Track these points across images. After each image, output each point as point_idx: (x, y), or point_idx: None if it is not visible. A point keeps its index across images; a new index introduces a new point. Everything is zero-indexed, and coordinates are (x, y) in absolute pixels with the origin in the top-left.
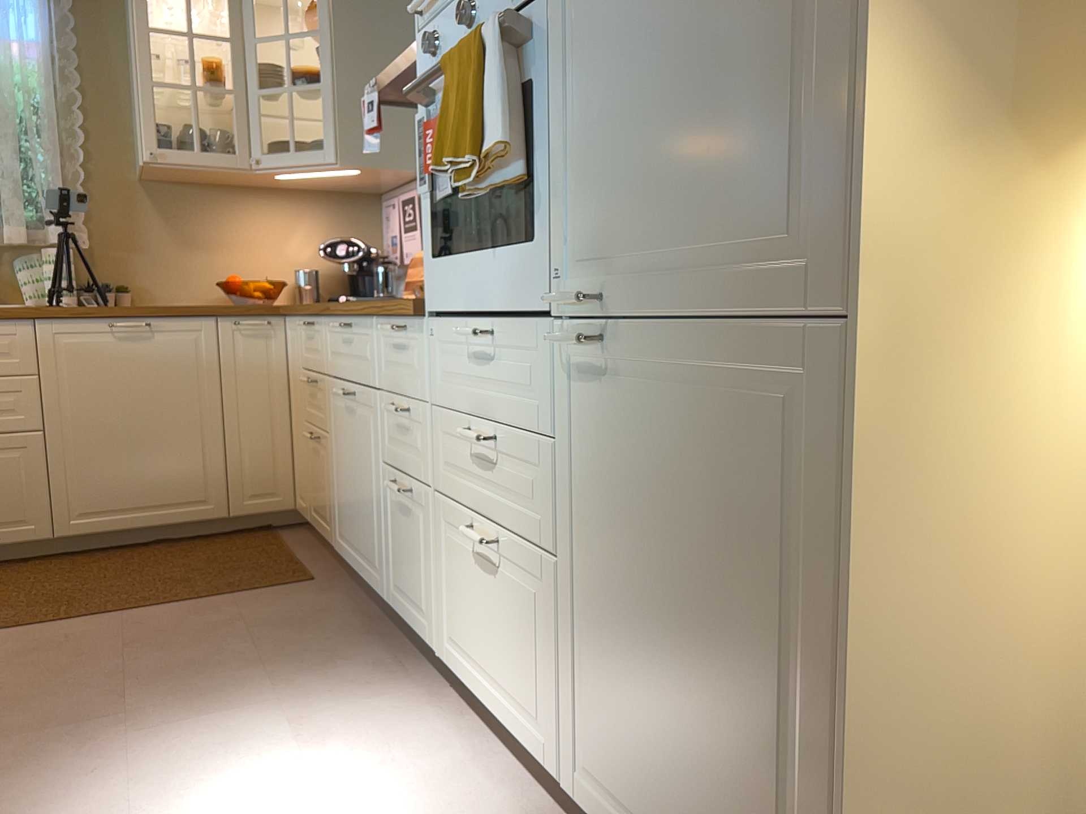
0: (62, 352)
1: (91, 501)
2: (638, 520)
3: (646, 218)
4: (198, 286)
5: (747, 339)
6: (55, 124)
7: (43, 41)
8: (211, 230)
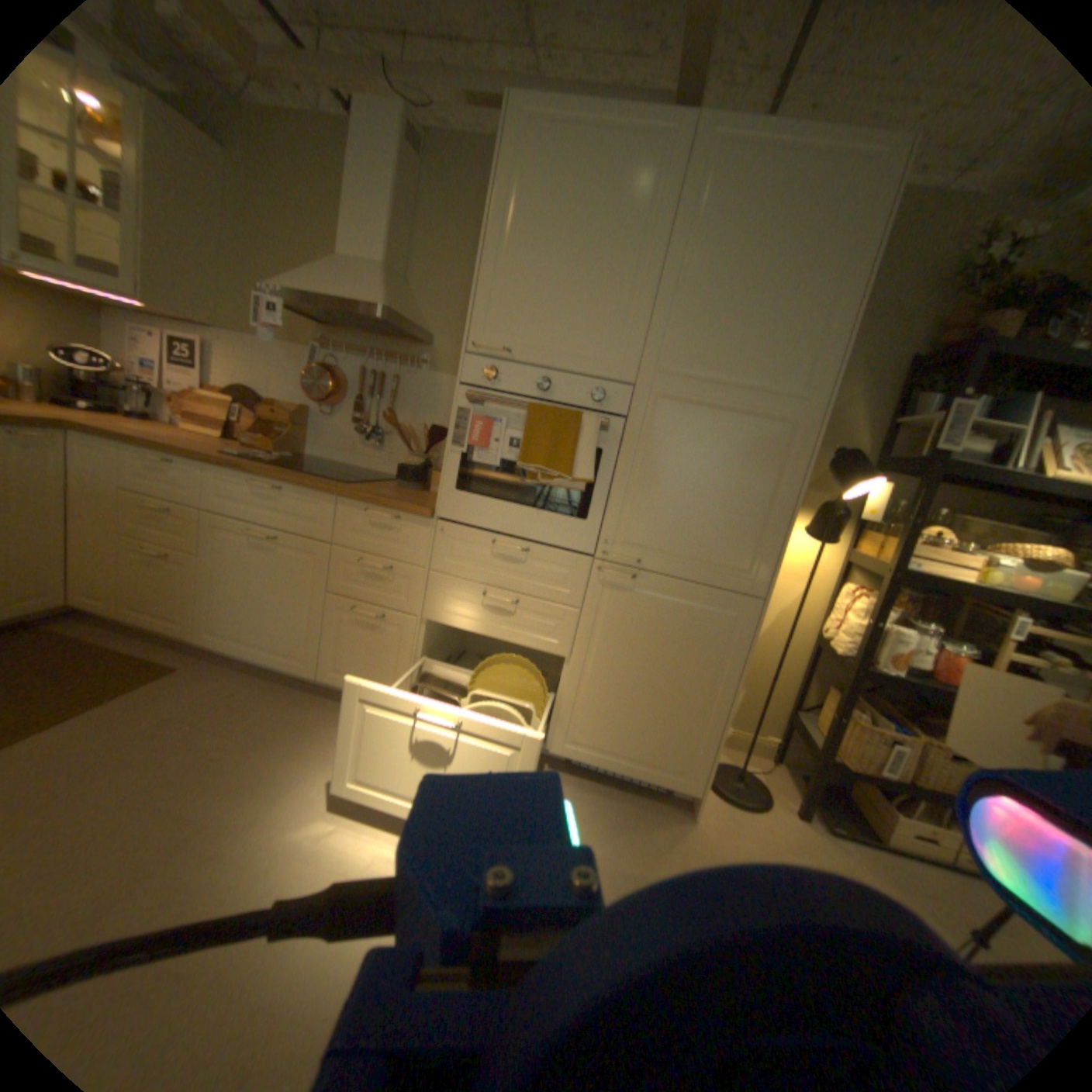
0: None
1: None
2: (634, 644)
3: (669, 538)
4: None
5: (712, 593)
6: None
7: None
8: None
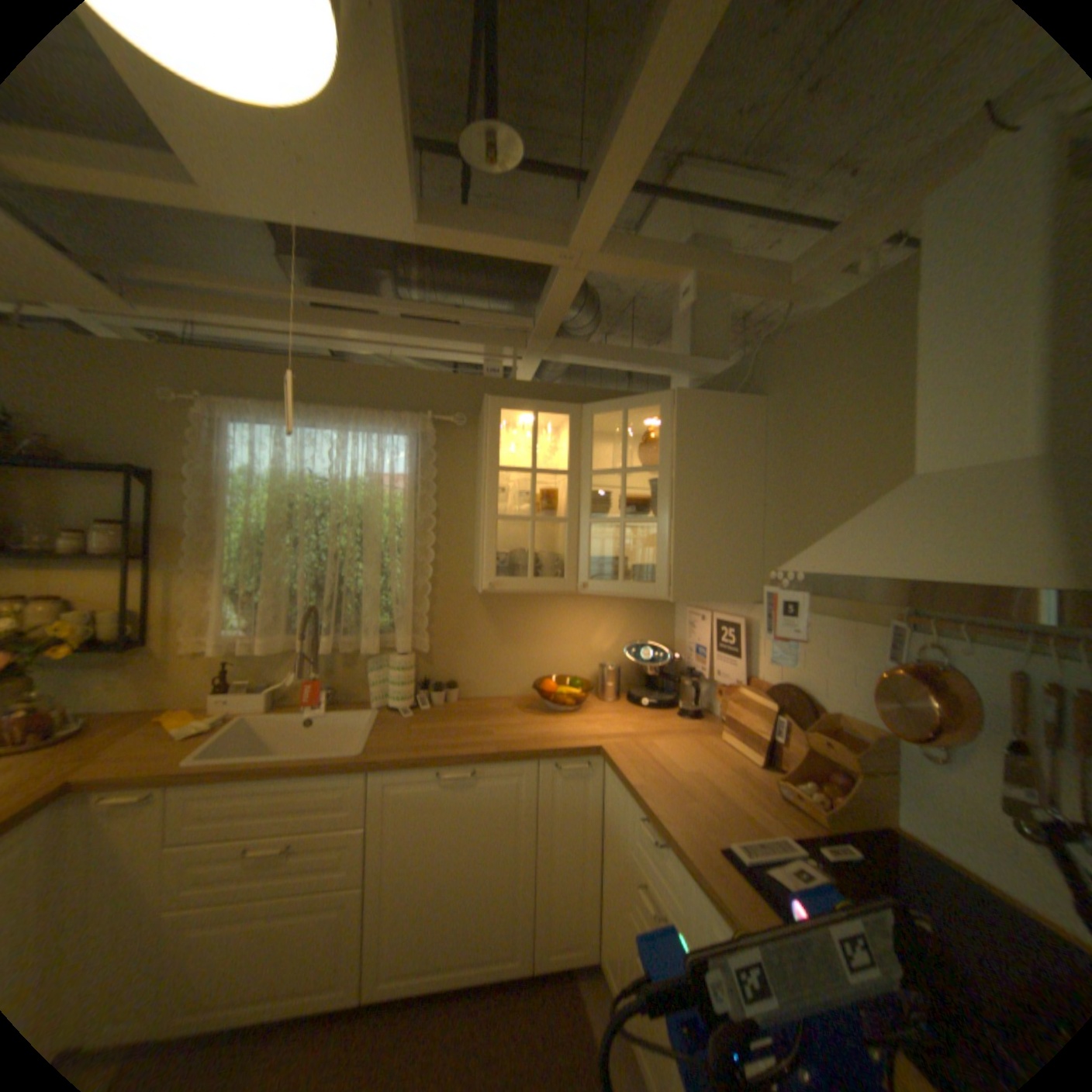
0: (391, 804)
1: (402, 963)
2: None
3: None
4: (515, 678)
5: None
6: (413, 545)
7: (411, 476)
8: (530, 628)
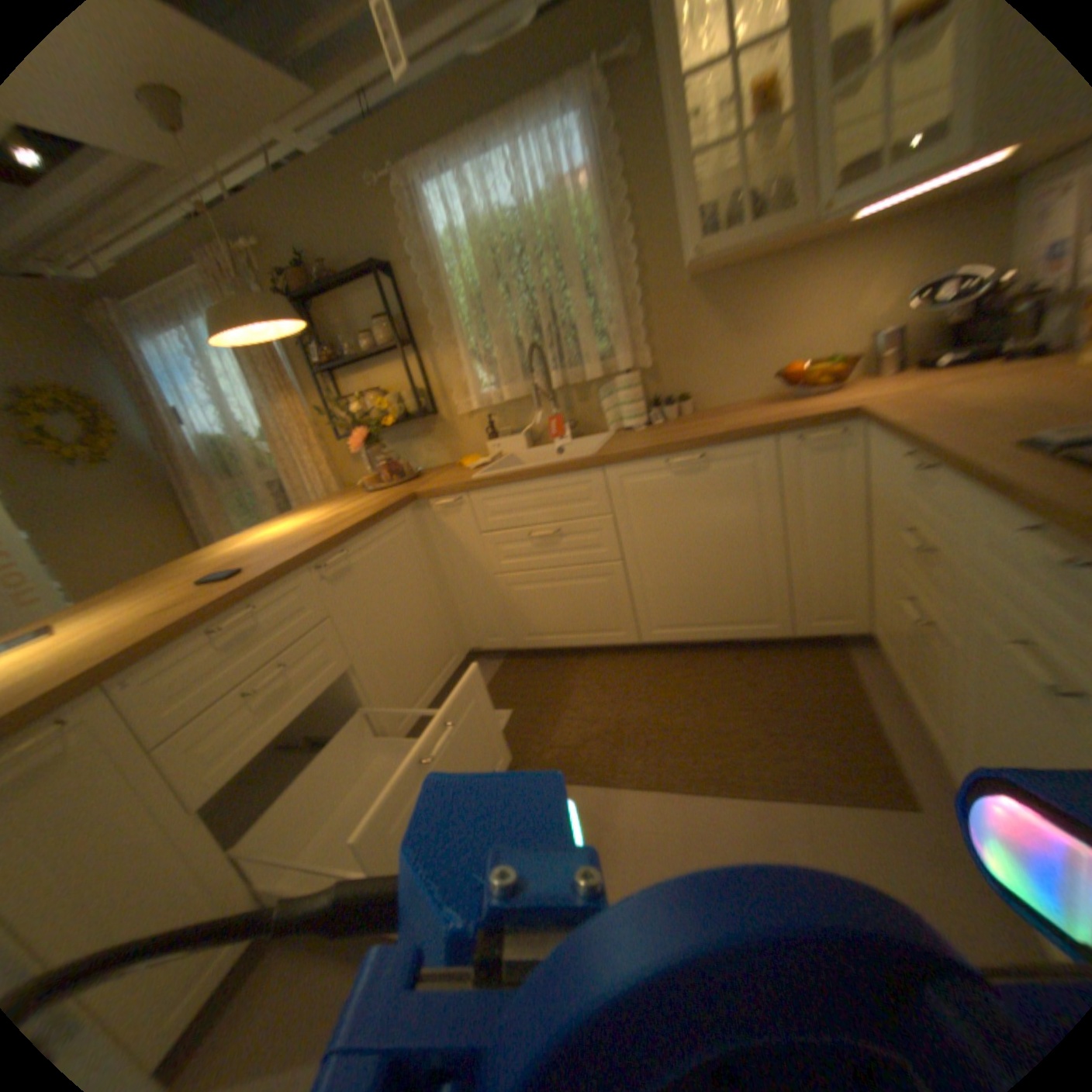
0: (628, 493)
1: (665, 617)
2: None
3: None
4: (755, 378)
5: None
6: (610, 249)
7: (589, 160)
8: (767, 312)
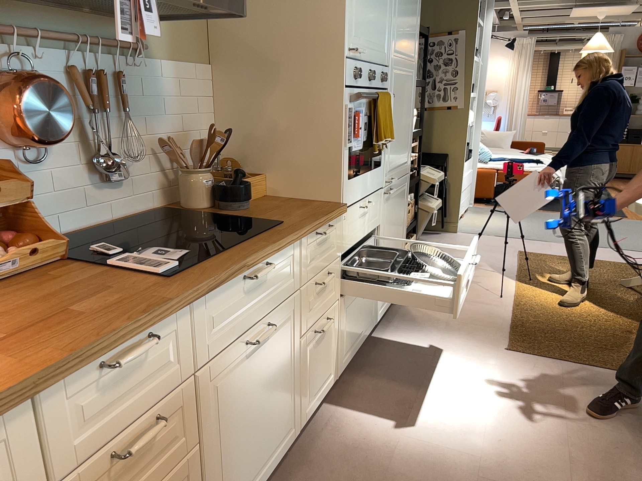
0: None
1: None
2: (391, 227)
3: (396, 158)
4: None
5: (402, 180)
6: None
7: None
8: None
